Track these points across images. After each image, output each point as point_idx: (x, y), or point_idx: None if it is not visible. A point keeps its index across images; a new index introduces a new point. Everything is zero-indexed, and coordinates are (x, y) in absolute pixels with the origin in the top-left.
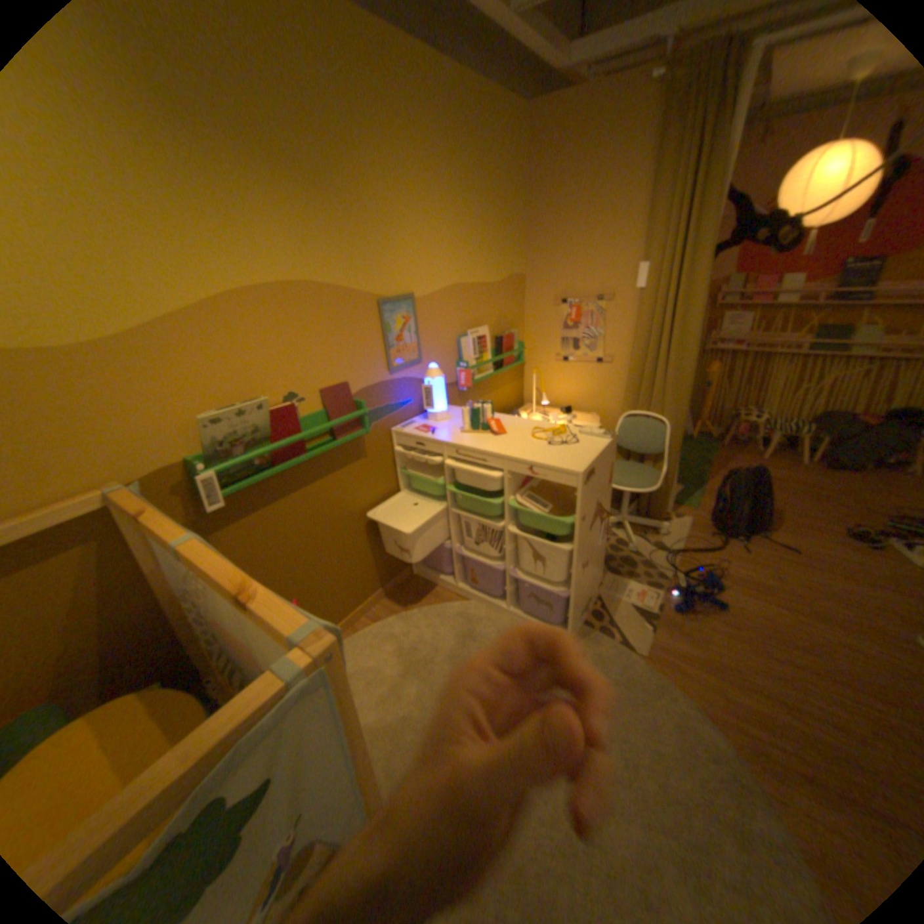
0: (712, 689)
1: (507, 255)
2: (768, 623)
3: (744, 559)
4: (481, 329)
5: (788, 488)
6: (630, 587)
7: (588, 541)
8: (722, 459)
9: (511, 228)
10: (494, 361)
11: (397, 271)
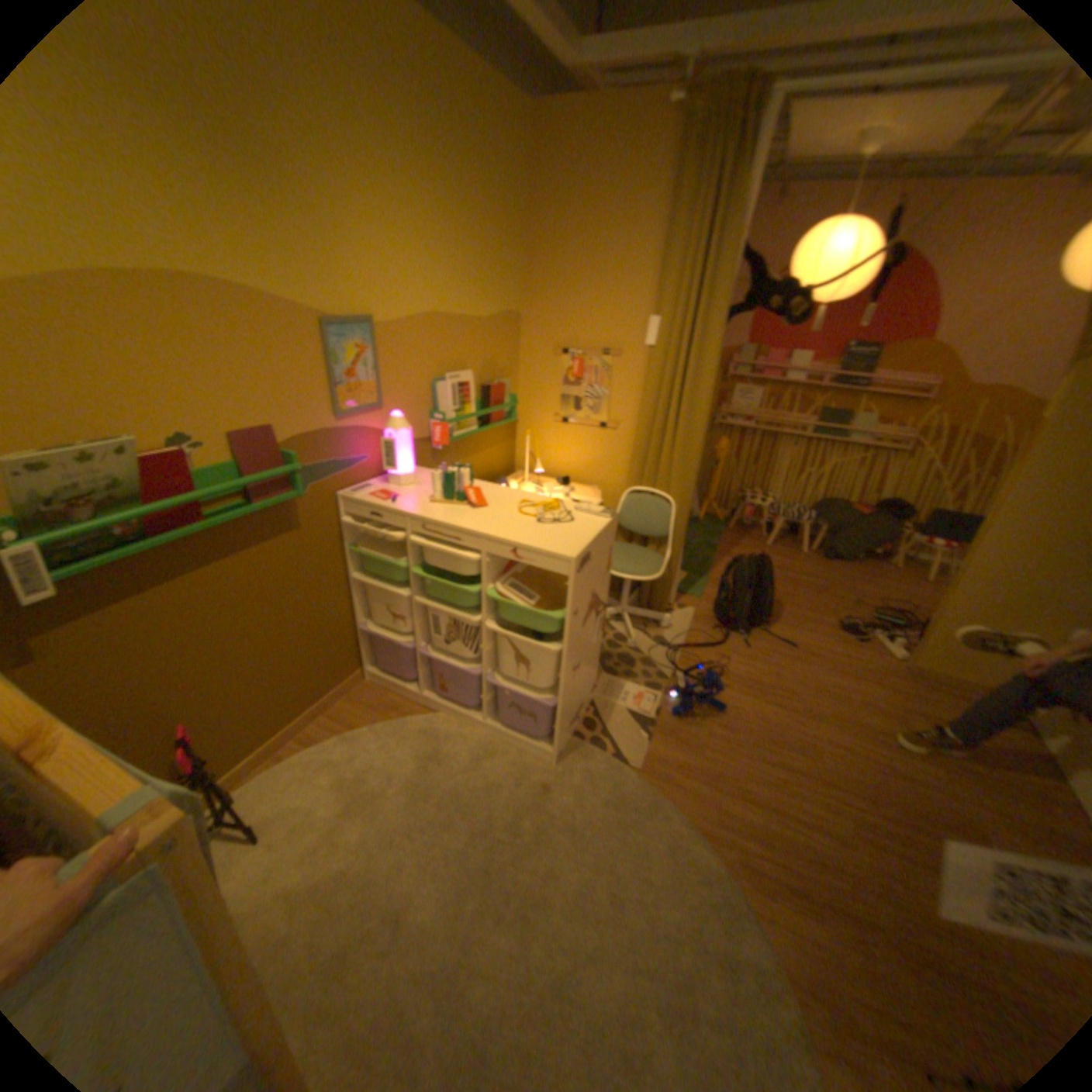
0: (705, 801)
1: (497, 286)
2: (763, 723)
3: (742, 653)
4: (462, 374)
5: (786, 577)
6: (625, 688)
7: (579, 639)
8: (726, 544)
9: (503, 253)
10: (477, 415)
11: (347, 283)
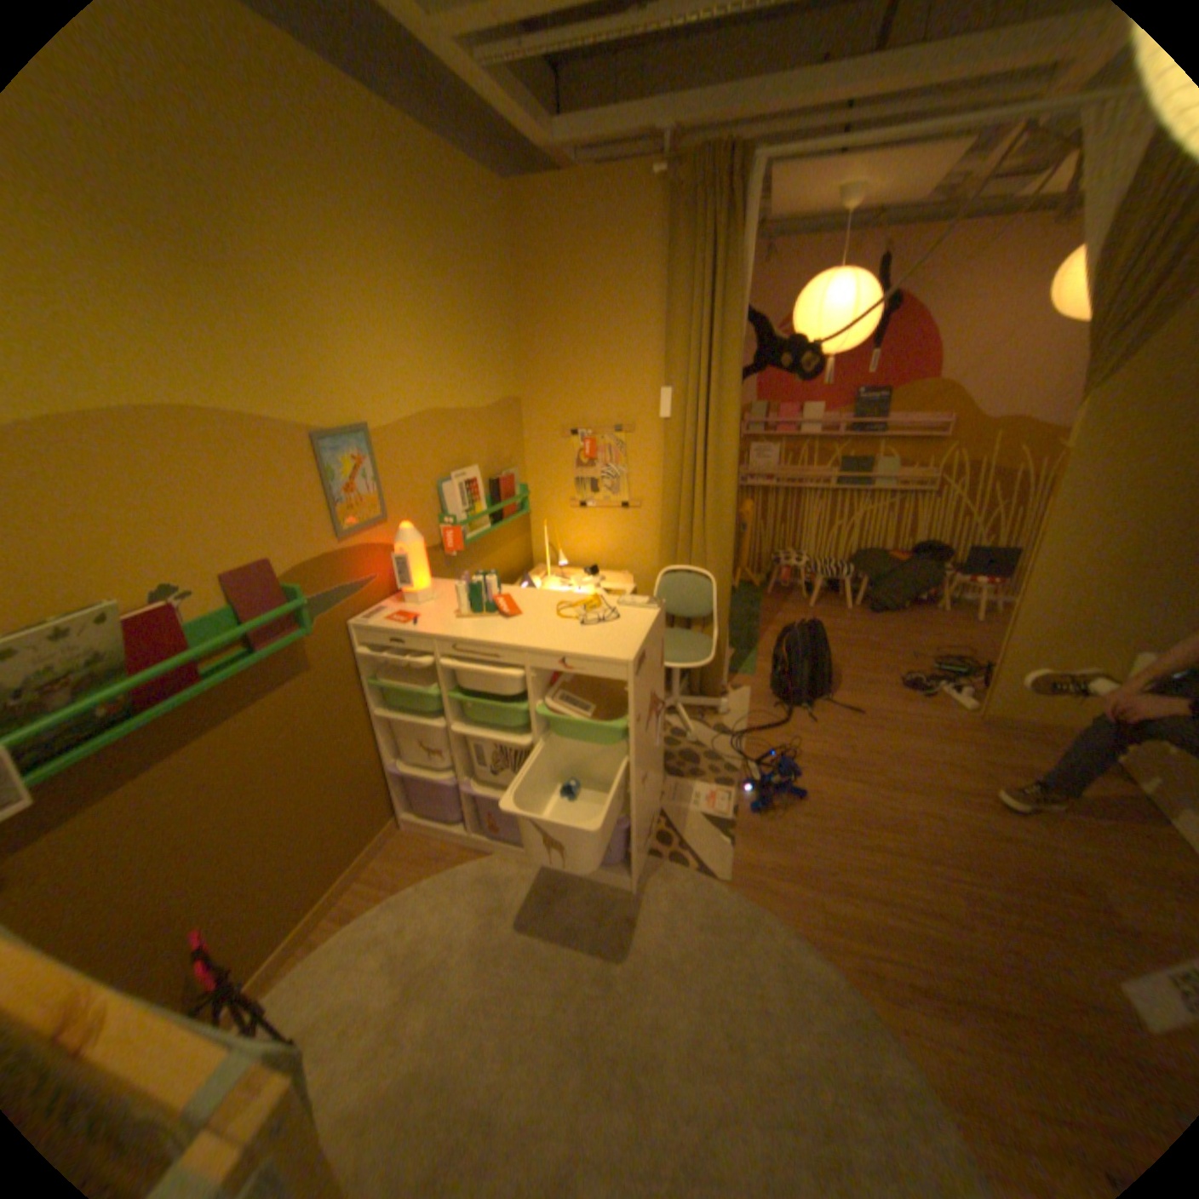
0: (808, 905)
1: (494, 373)
2: (849, 804)
3: (811, 730)
4: (469, 471)
5: (838, 638)
6: (696, 790)
7: (645, 746)
8: (768, 612)
9: (496, 338)
10: (490, 513)
11: (337, 391)
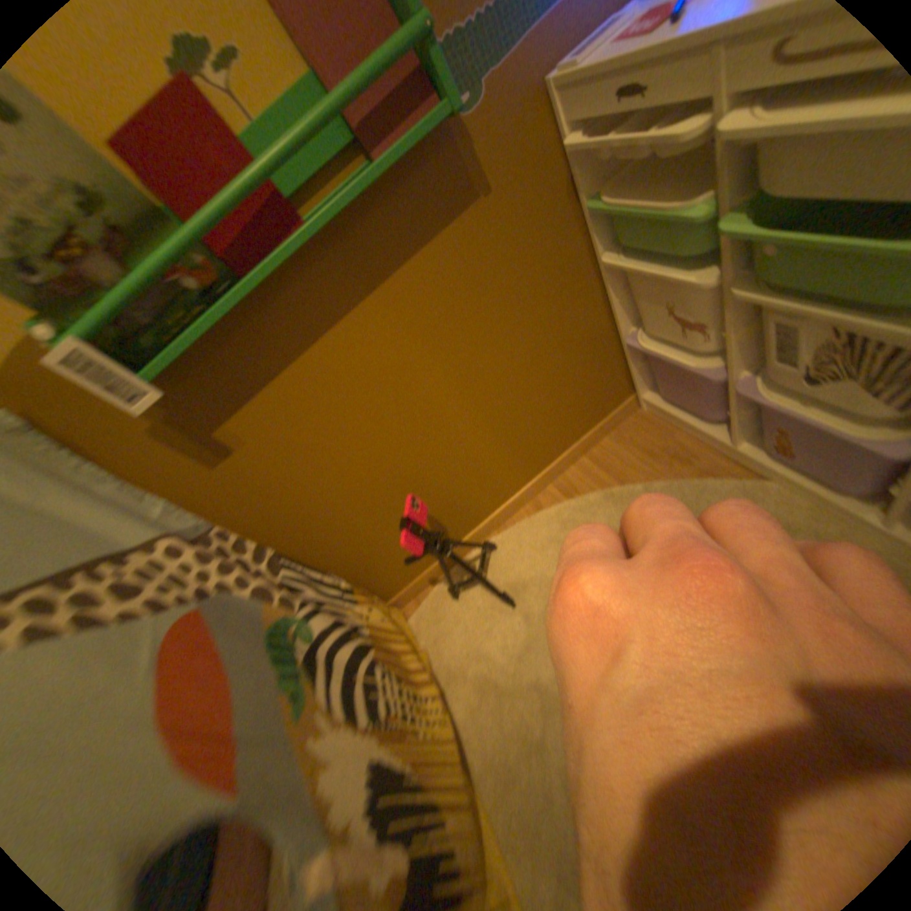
0: None
1: None
2: None
3: None
4: None
5: None
6: None
7: None
8: None
9: None
10: None
11: None
